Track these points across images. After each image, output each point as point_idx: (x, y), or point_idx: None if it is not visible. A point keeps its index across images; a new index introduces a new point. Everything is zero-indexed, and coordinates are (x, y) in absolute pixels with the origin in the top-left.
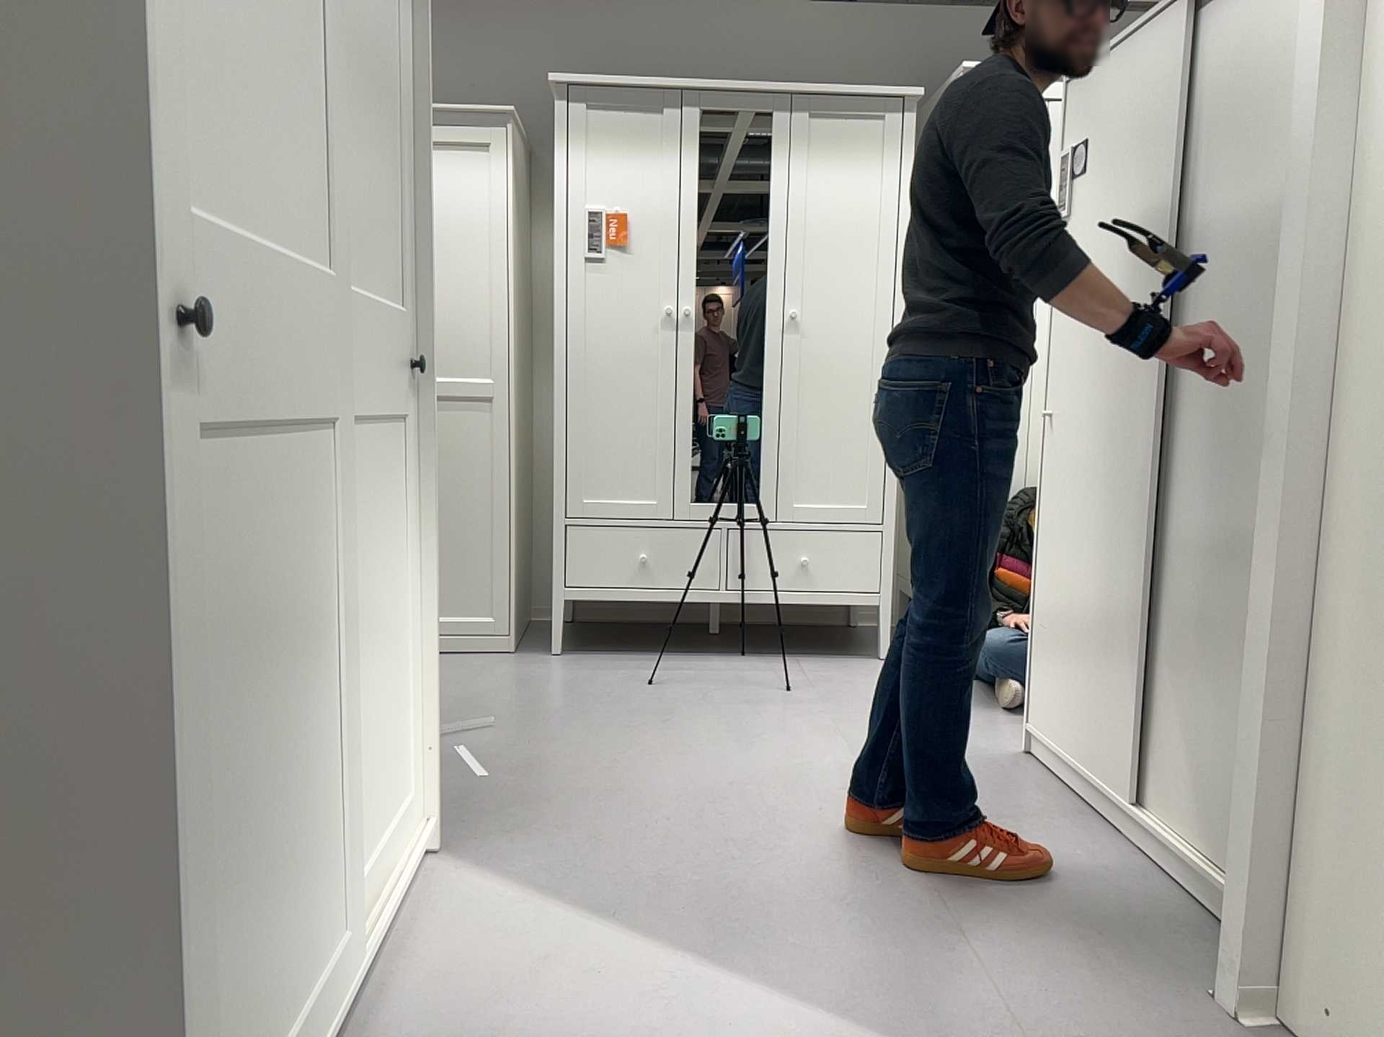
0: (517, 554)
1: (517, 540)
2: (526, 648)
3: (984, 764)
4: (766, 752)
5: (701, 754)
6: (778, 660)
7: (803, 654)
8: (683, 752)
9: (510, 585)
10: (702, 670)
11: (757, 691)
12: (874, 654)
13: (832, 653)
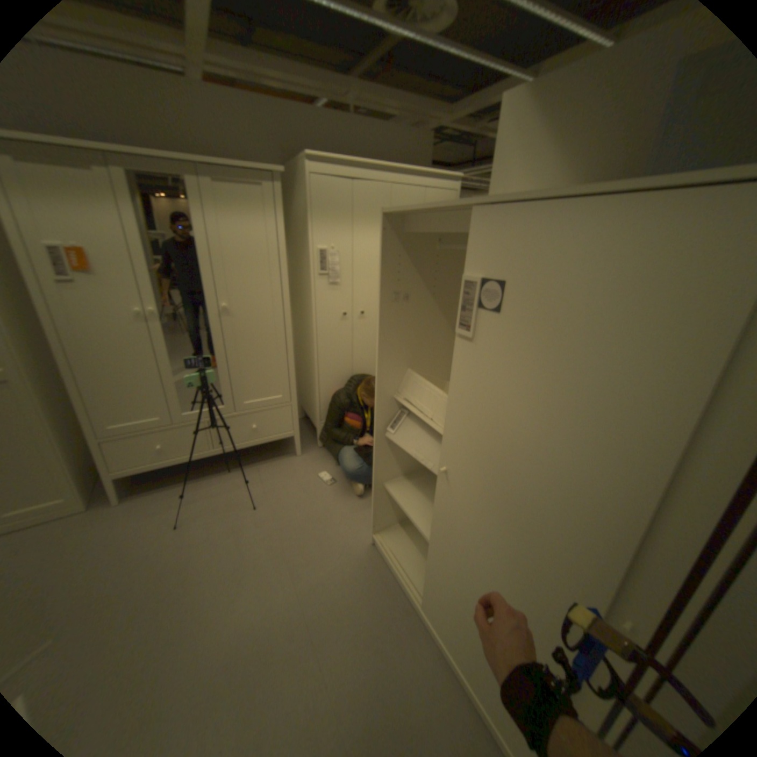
0: (70, 459)
1: (67, 452)
2: (95, 500)
3: (354, 564)
4: (243, 597)
5: (203, 620)
6: (246, 472)
7: (258, 460)
8: (192, 621)
9: (69, 480)
10: (206, 497)
11: (236, 513)
12: (292, 452)
13: (273, 456)
